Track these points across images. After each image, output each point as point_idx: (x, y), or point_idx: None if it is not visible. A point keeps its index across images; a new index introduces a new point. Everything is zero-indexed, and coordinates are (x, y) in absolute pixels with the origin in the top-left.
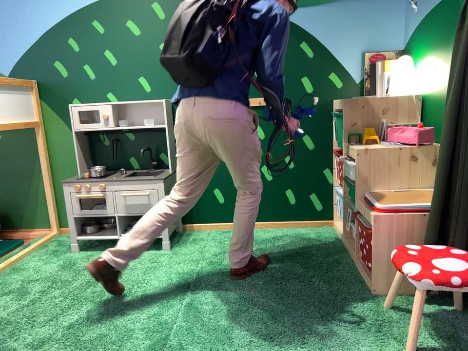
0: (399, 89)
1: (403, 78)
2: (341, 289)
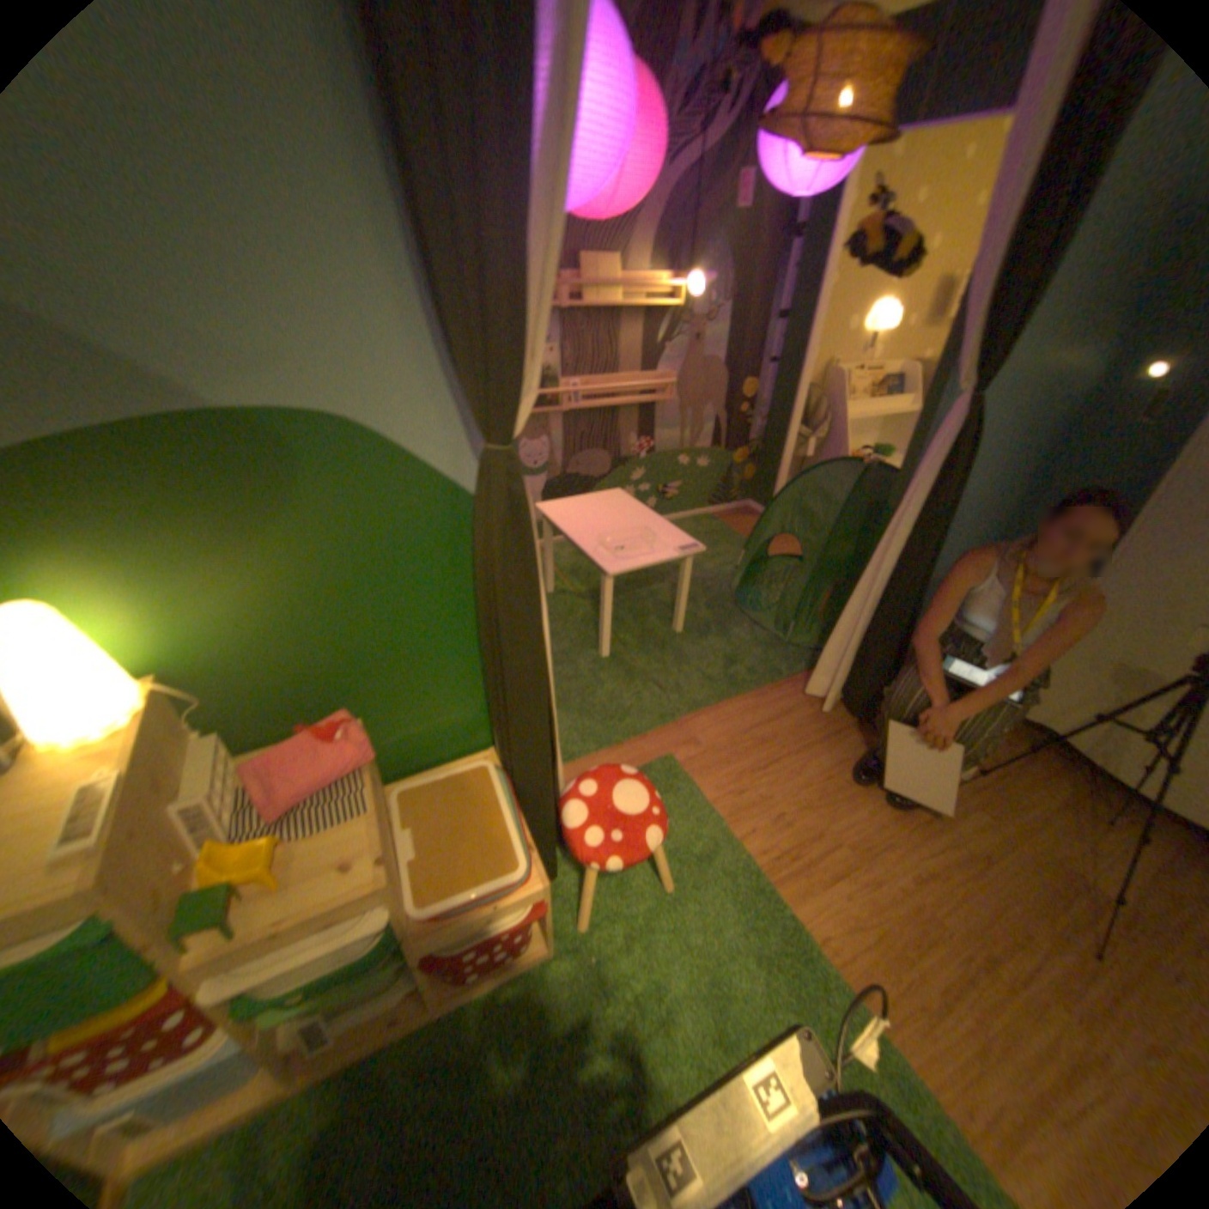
0: (115, 700)
1: (97, 664)
2: (548, 1020)
